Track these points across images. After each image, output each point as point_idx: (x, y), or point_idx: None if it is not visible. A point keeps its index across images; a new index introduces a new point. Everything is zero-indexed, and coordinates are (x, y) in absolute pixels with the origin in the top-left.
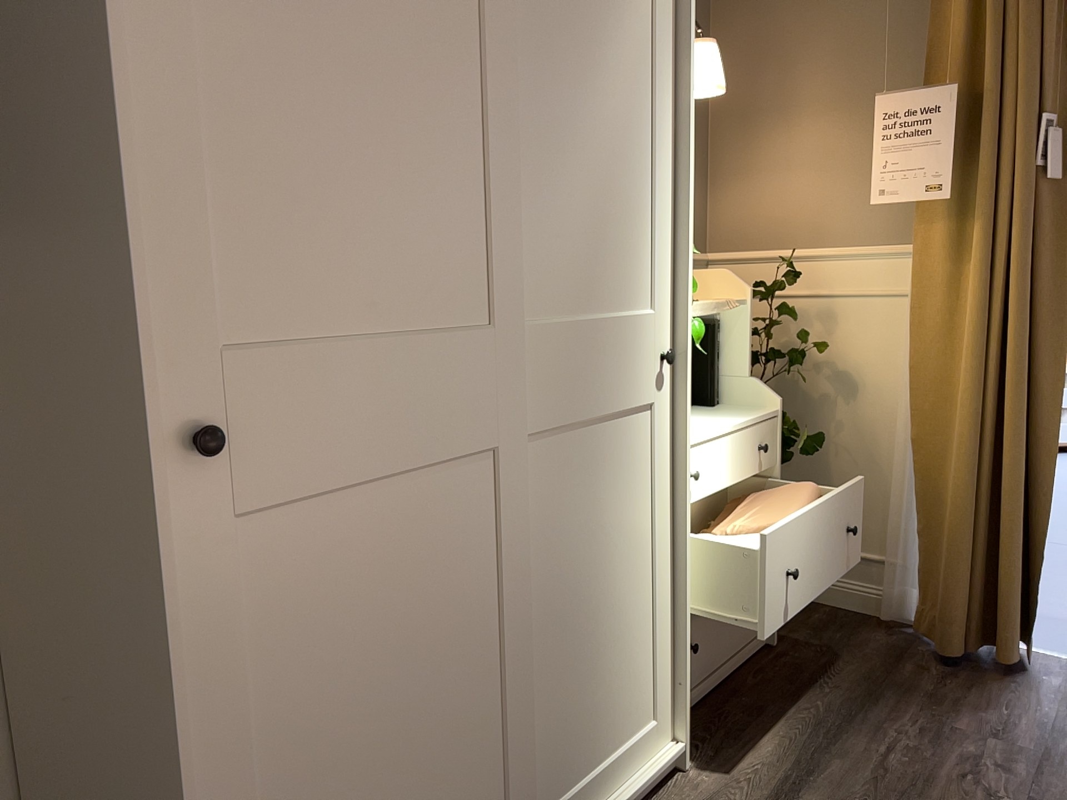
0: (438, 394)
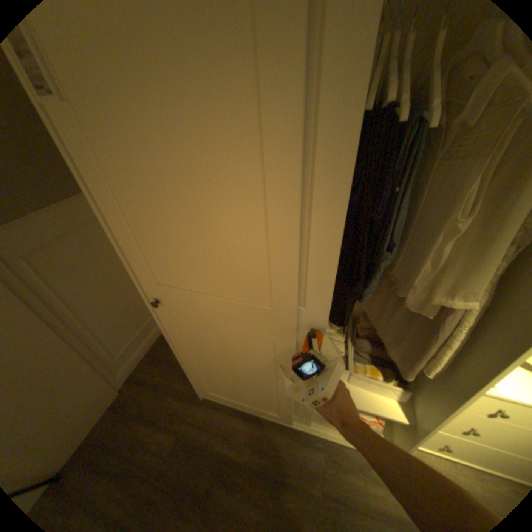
0: (229, 317)
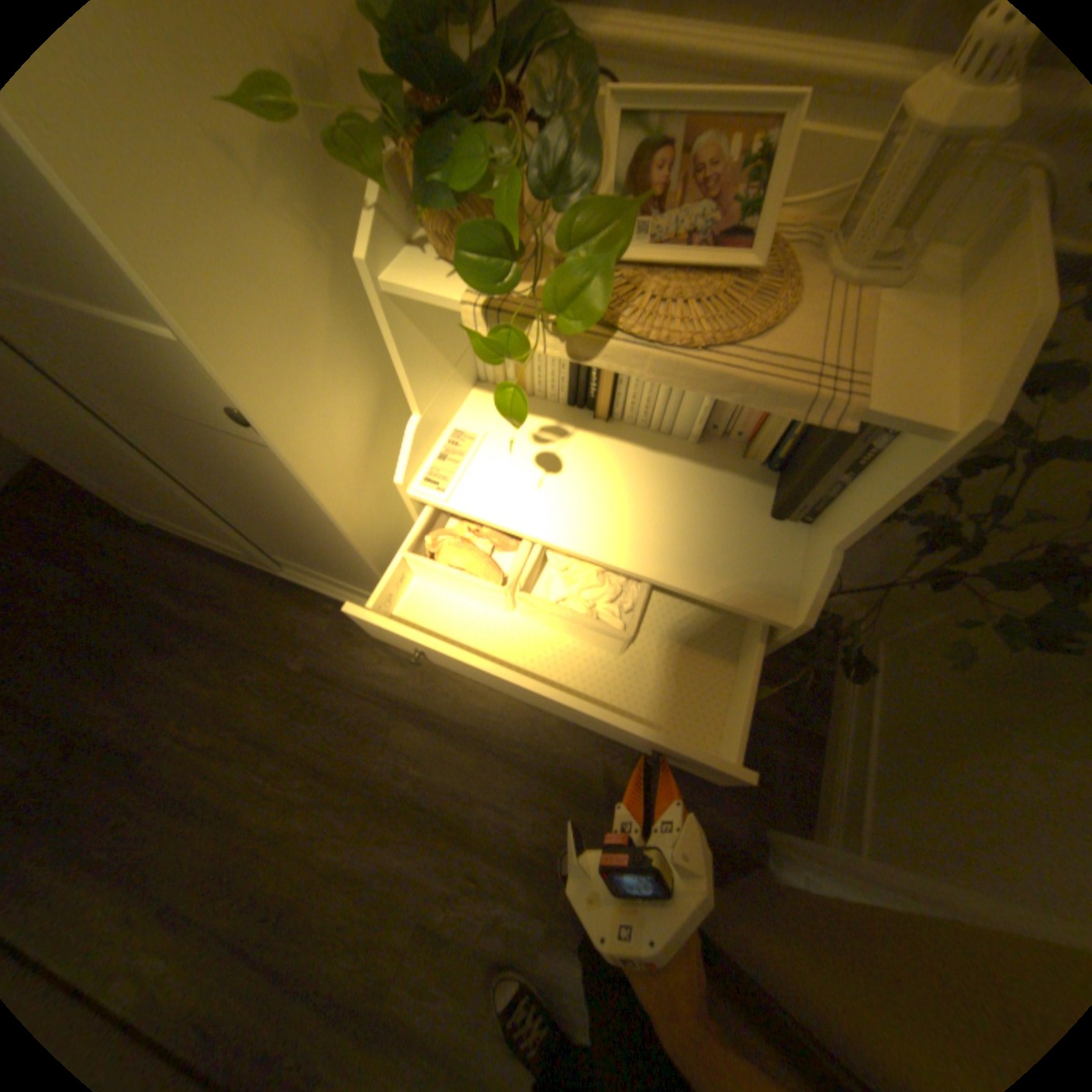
0: None
